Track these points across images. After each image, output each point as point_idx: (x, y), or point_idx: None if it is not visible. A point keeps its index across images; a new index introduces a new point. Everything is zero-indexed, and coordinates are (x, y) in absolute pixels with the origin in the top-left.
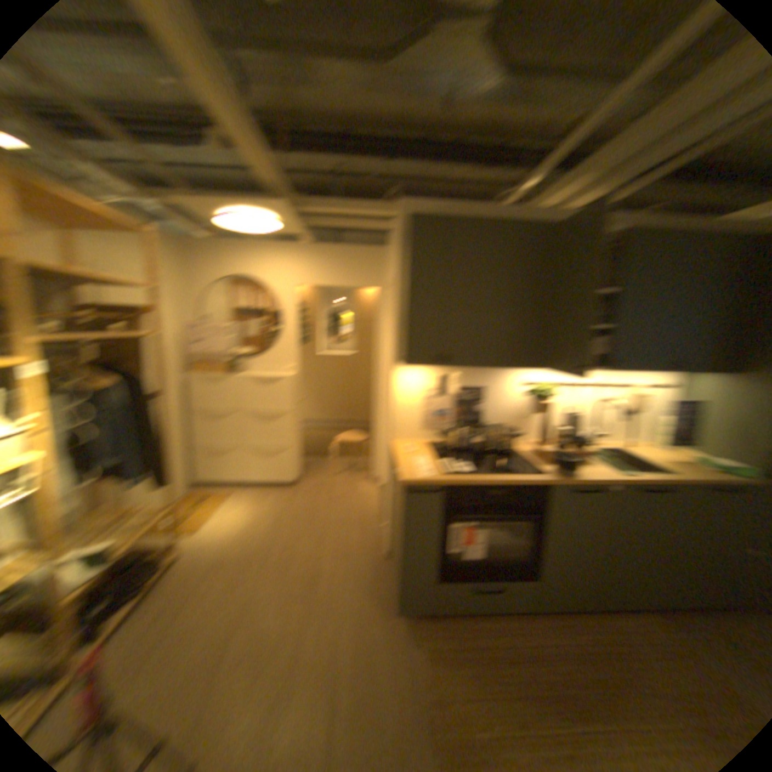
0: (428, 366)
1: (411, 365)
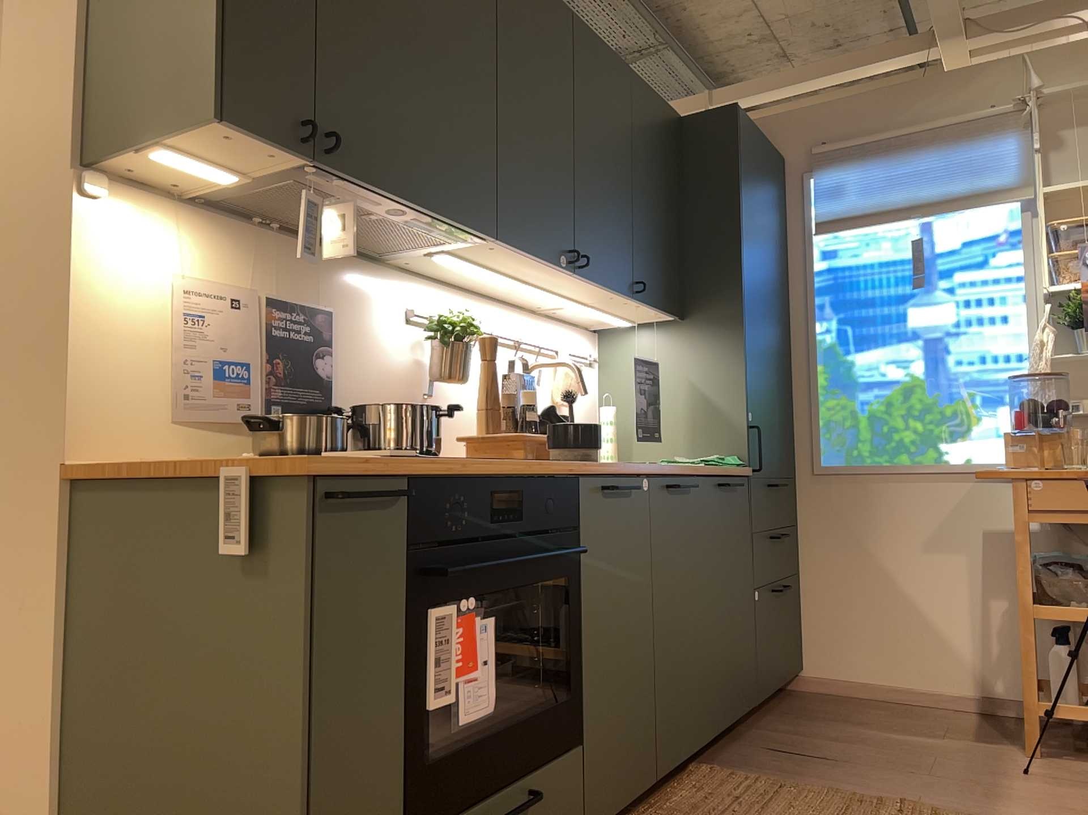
0: (275, 159)
1: (245, 129)
